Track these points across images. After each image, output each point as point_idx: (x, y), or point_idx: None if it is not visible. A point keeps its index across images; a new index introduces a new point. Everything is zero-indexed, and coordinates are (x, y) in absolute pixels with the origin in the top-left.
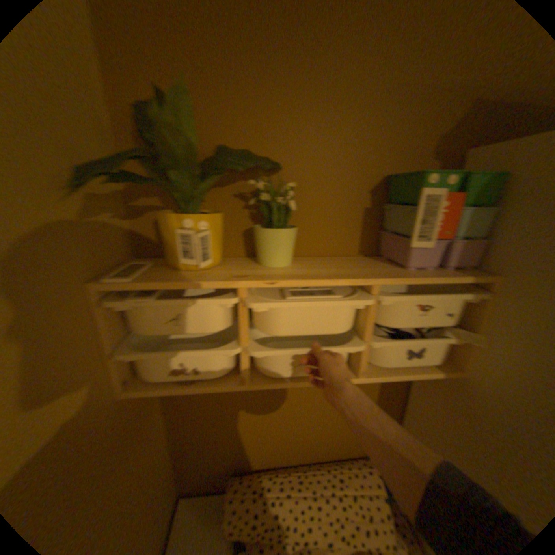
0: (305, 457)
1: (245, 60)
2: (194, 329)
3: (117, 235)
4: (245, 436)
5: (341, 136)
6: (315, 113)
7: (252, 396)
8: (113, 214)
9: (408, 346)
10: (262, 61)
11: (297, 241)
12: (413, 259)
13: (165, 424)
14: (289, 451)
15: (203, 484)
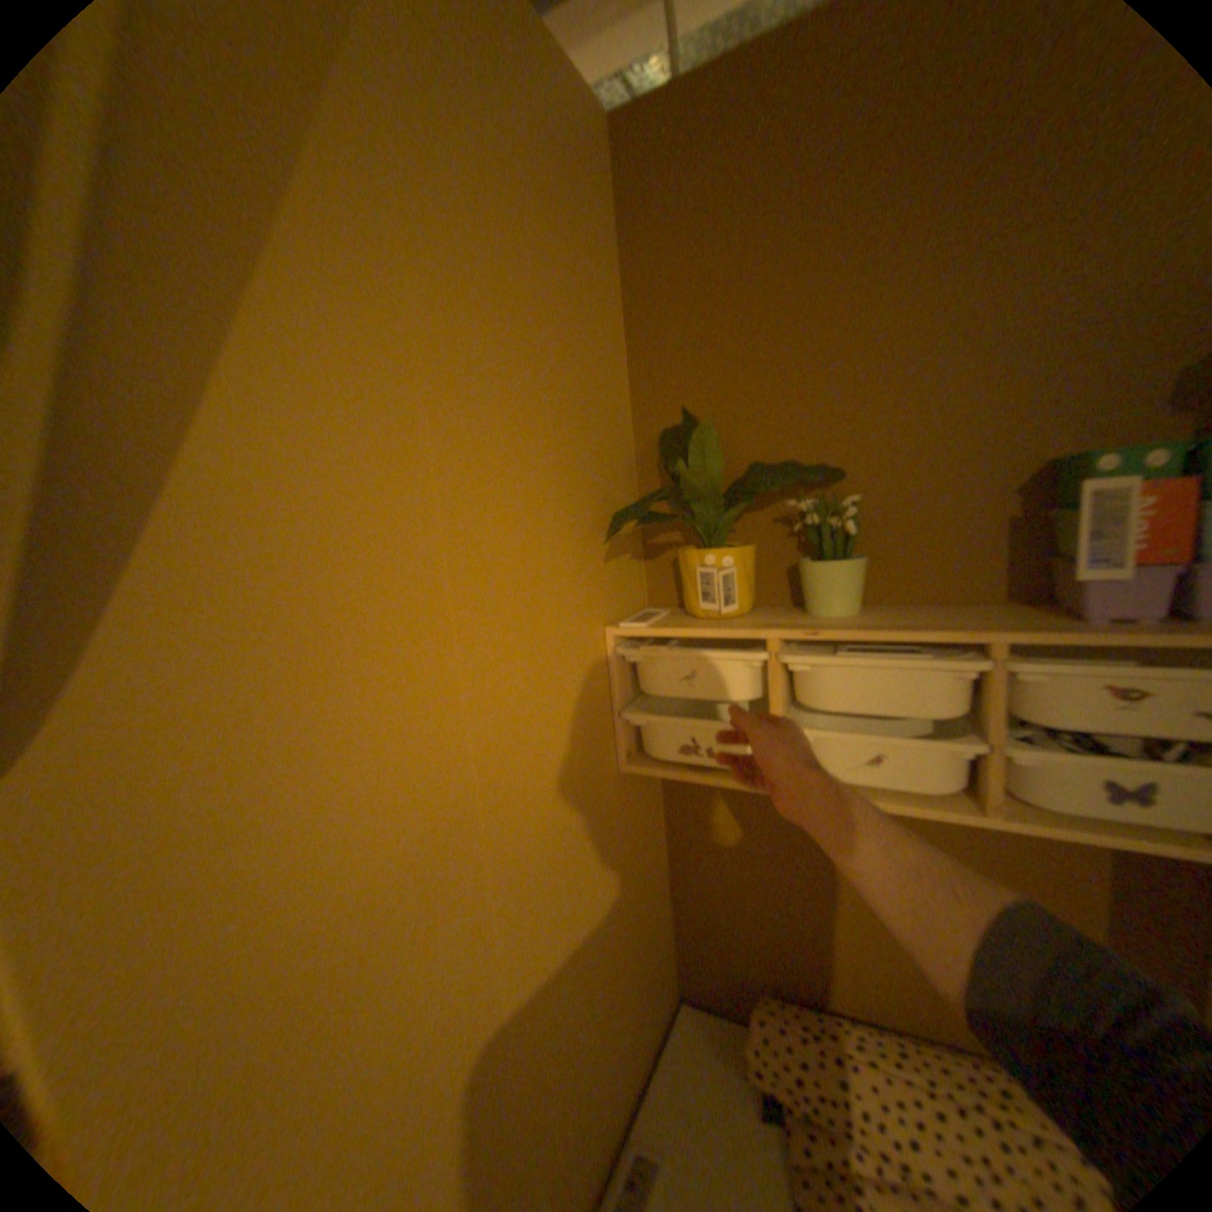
0: (920, 1020)
1: (786, 355)
2: (708, 692)
3: (630, 579)
4: (791, 925)
5: (943, 415)
6: (894, 393)
7: (804, 846)
8: (628, 556)
9: (1095, 769)
10: (808, 350)
11: (875, 581)
12: (1091, 602)
13: (666, 858)
14: (880, 990)
15: (718, 994)
